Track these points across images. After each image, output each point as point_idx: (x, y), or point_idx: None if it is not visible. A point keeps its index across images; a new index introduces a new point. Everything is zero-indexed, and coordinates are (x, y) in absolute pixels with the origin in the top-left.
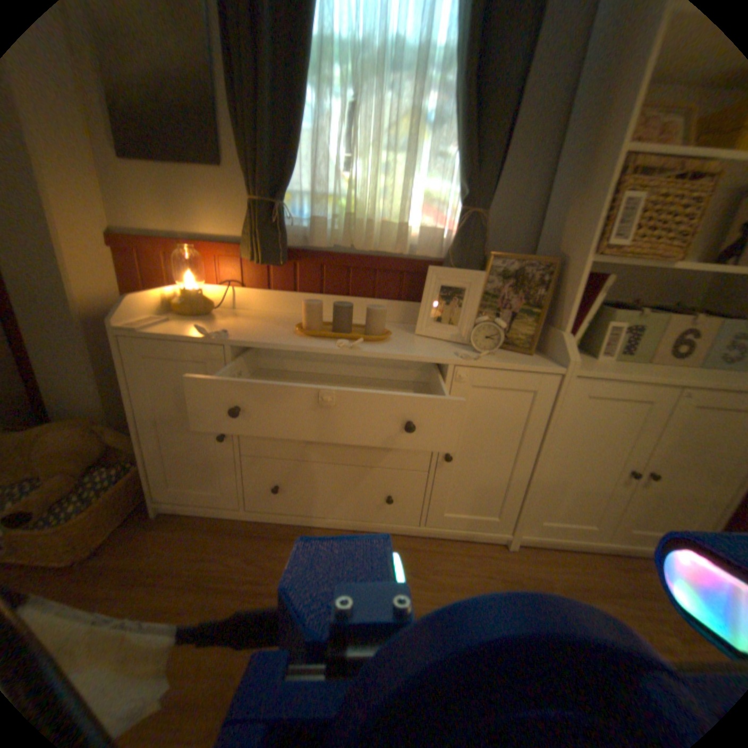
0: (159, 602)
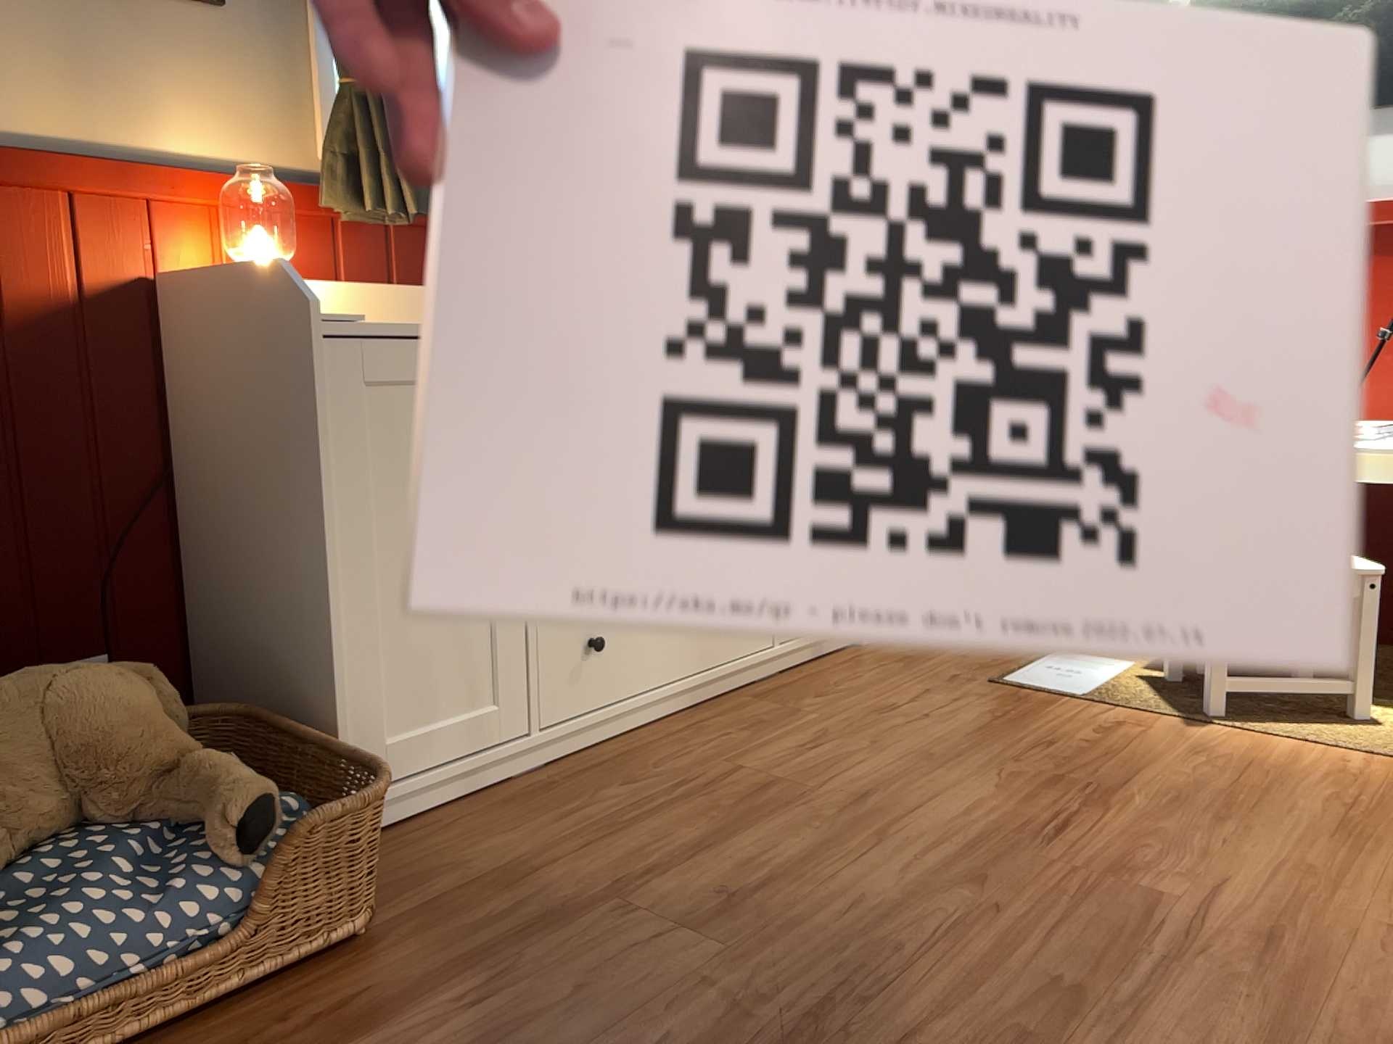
0: (604, 858)
